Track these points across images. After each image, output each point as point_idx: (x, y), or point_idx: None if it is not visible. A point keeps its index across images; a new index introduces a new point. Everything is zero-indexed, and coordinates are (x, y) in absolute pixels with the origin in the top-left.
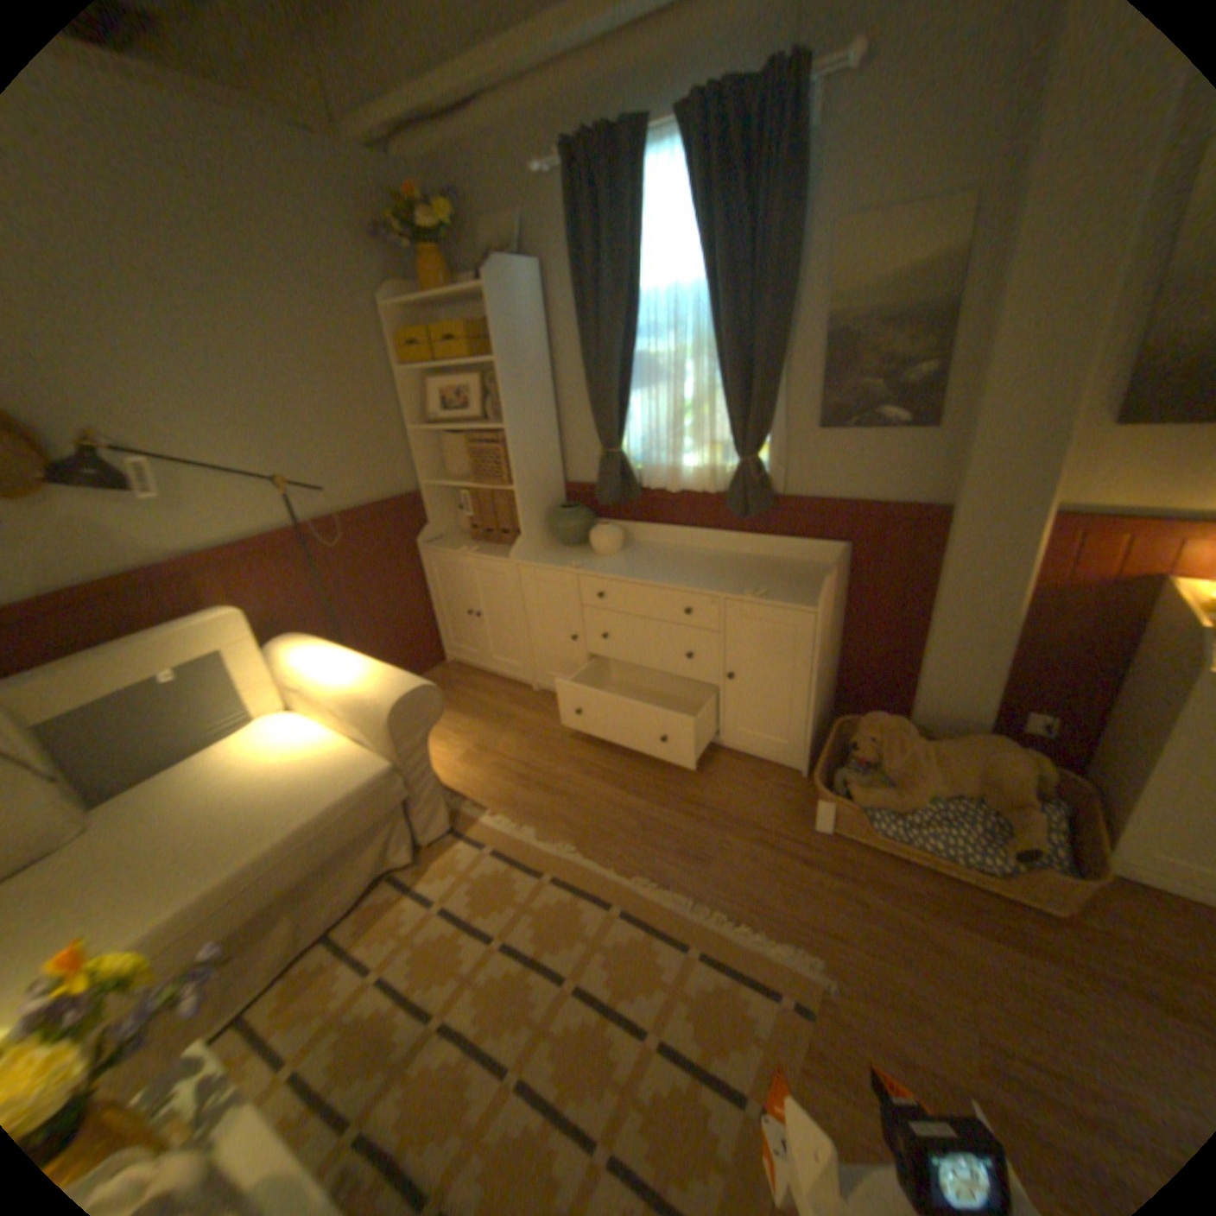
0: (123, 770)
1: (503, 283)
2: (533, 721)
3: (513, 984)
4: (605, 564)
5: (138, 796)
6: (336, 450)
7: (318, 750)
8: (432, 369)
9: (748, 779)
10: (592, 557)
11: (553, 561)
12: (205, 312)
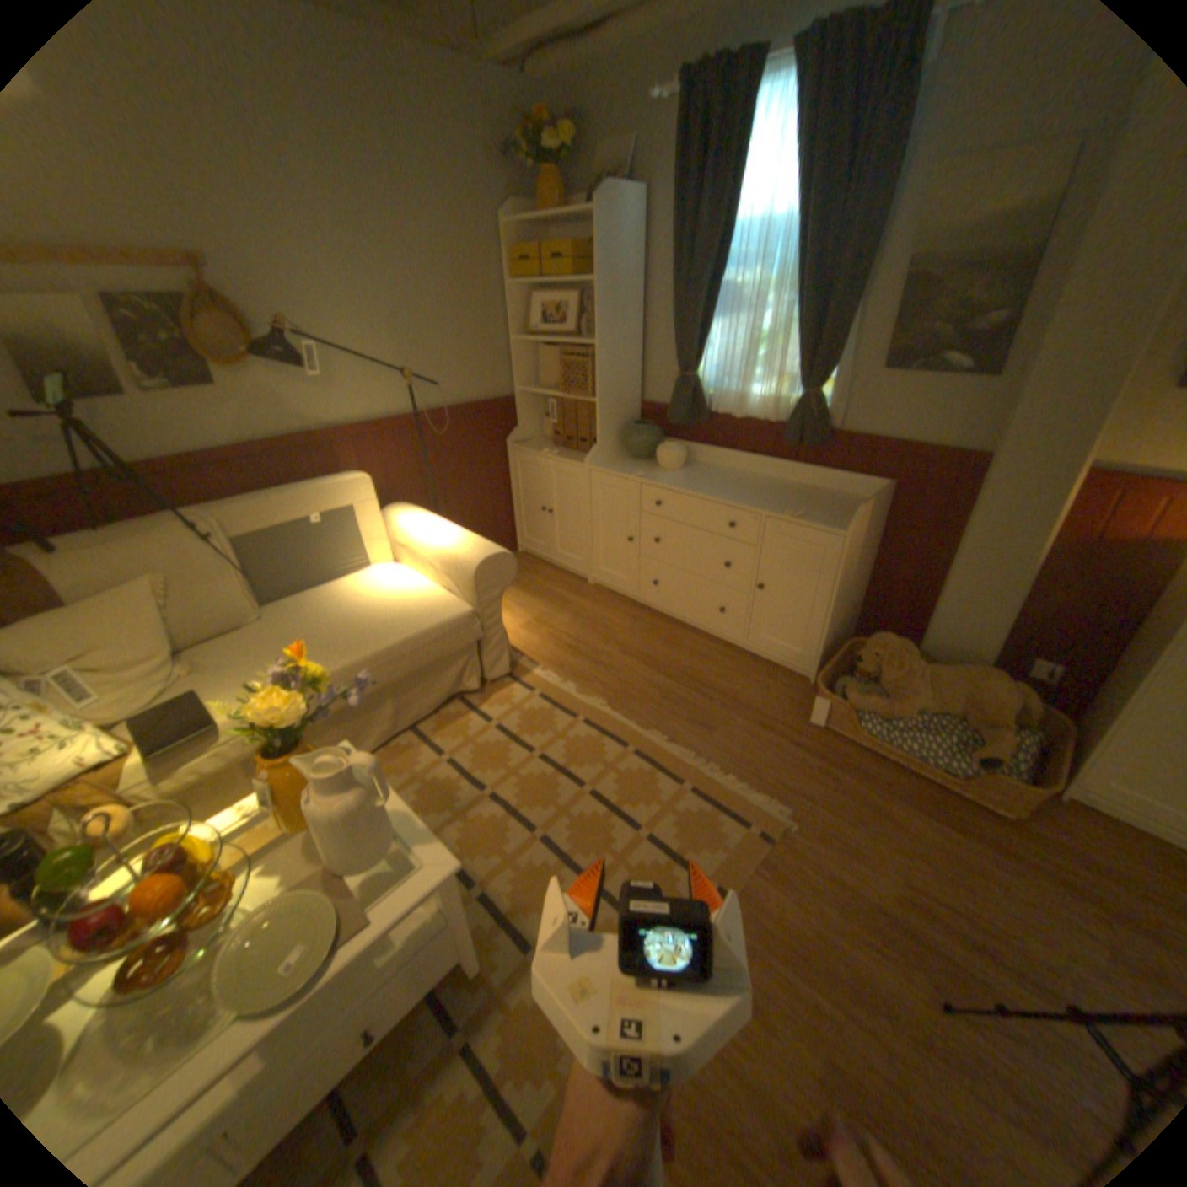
0: (287, 579)
1: (610, 207)
2: (584, 607)
3: (546, 780)
4: (665, 477)
5: (294, 601)
6: (449, 352)
7: (418, 591)
8: (537, 285)
9: (761, 678)
10: (655, 471)
11: (620, 470)
12: (362, 222)
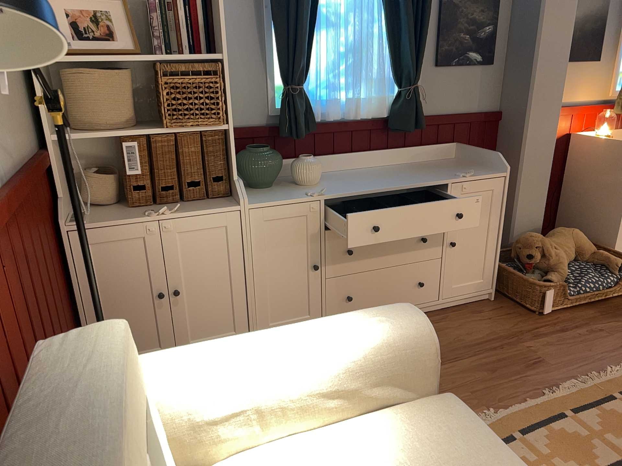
0: None
1: None
2: None
3: None
4: (331, 188)
5: None
6: None
7: (374, 444)
8: None
9: (478, 317)
10: (307, 188)
11: (284, 197)
12: None
